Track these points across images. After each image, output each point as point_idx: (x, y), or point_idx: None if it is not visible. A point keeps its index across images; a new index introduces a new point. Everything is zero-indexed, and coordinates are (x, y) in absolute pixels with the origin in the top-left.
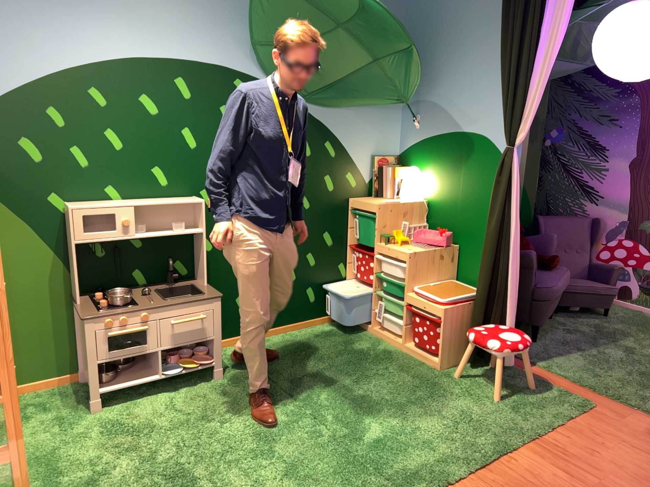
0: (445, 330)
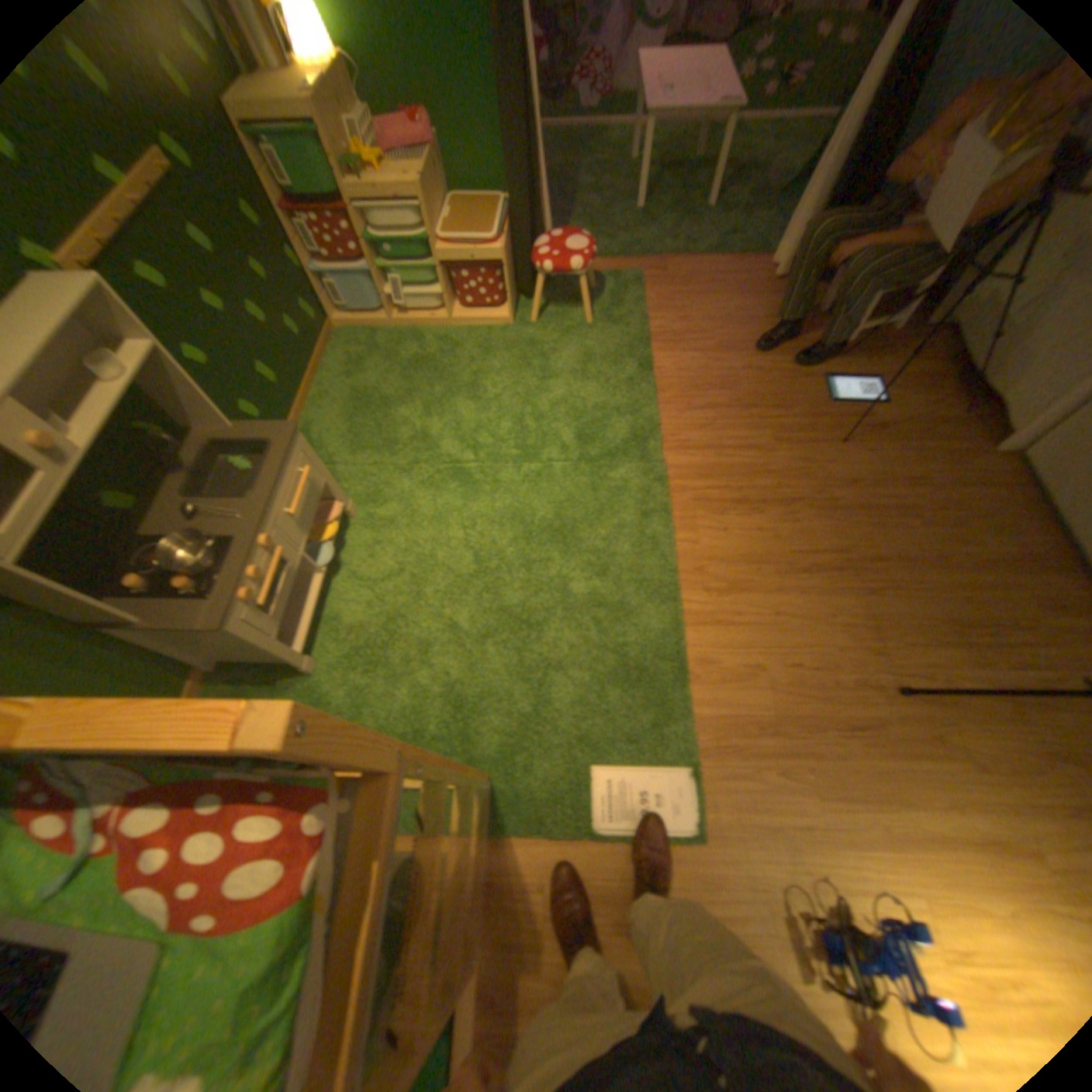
0: (504, 275)
